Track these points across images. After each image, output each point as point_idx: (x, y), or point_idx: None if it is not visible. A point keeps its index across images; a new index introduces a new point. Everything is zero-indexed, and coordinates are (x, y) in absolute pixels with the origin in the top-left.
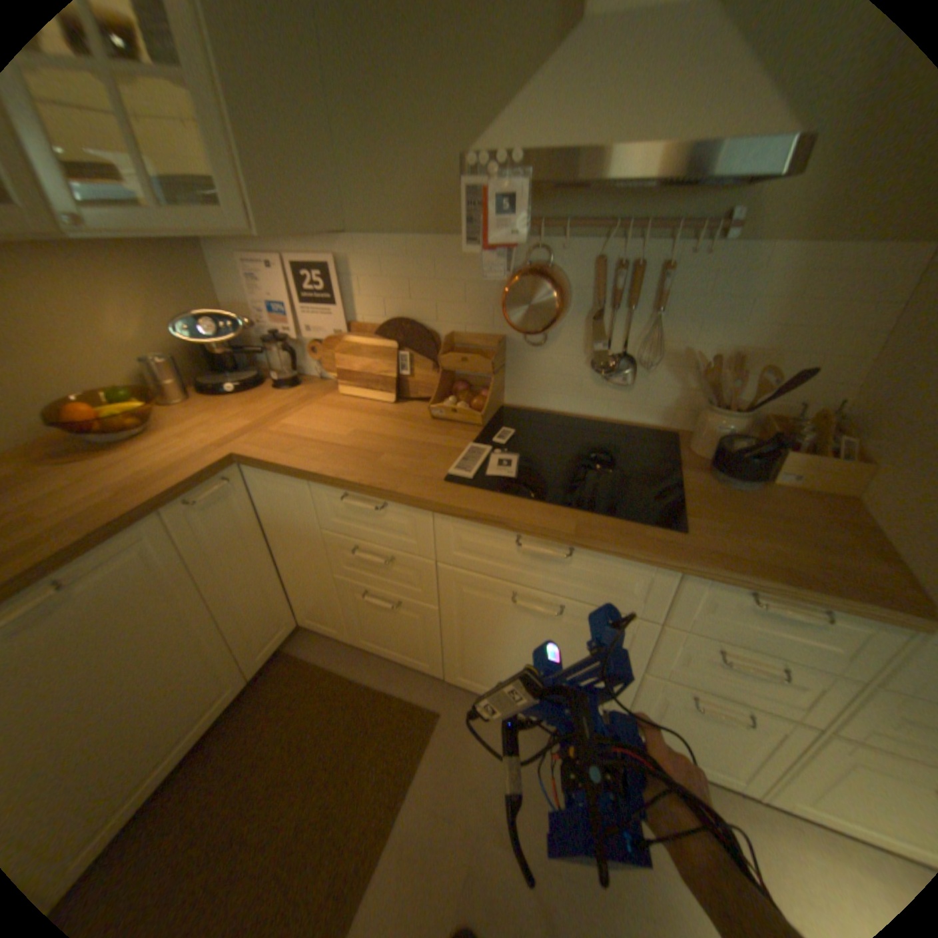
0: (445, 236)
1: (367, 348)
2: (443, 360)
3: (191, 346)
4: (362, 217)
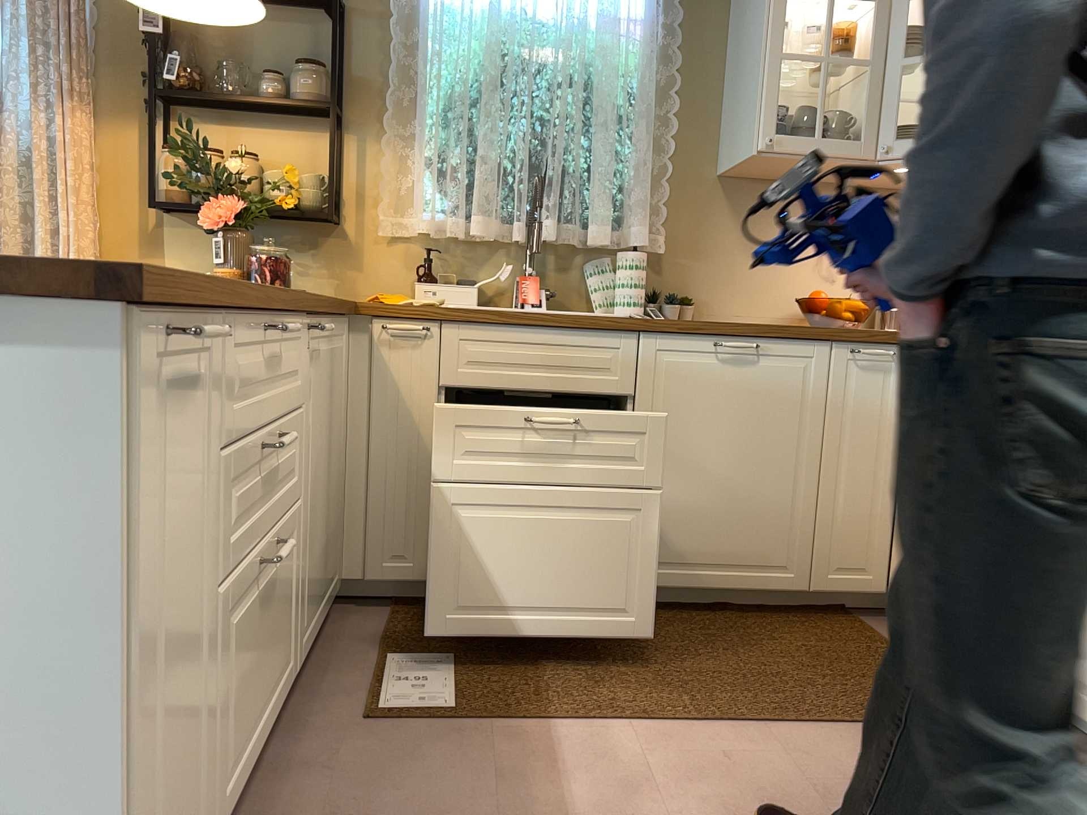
0: None
1: None
2: None
3: None
4: None
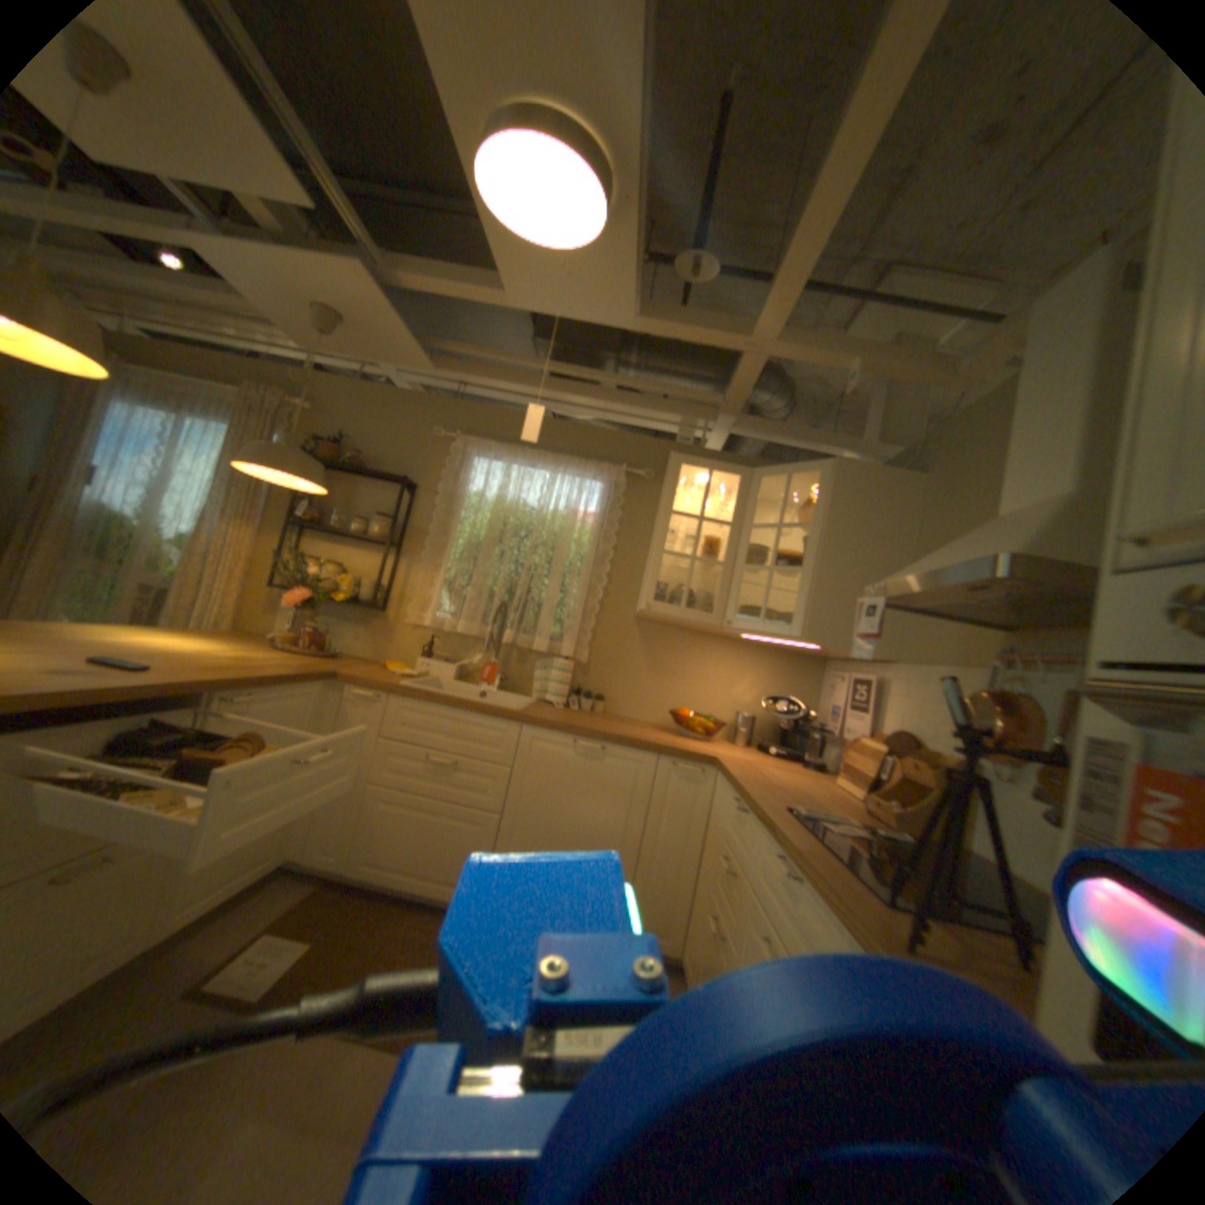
0: (956, 670)
1: (870, 751)
2: (905, 767)
3: (780, 727)
4: (910, 654)
